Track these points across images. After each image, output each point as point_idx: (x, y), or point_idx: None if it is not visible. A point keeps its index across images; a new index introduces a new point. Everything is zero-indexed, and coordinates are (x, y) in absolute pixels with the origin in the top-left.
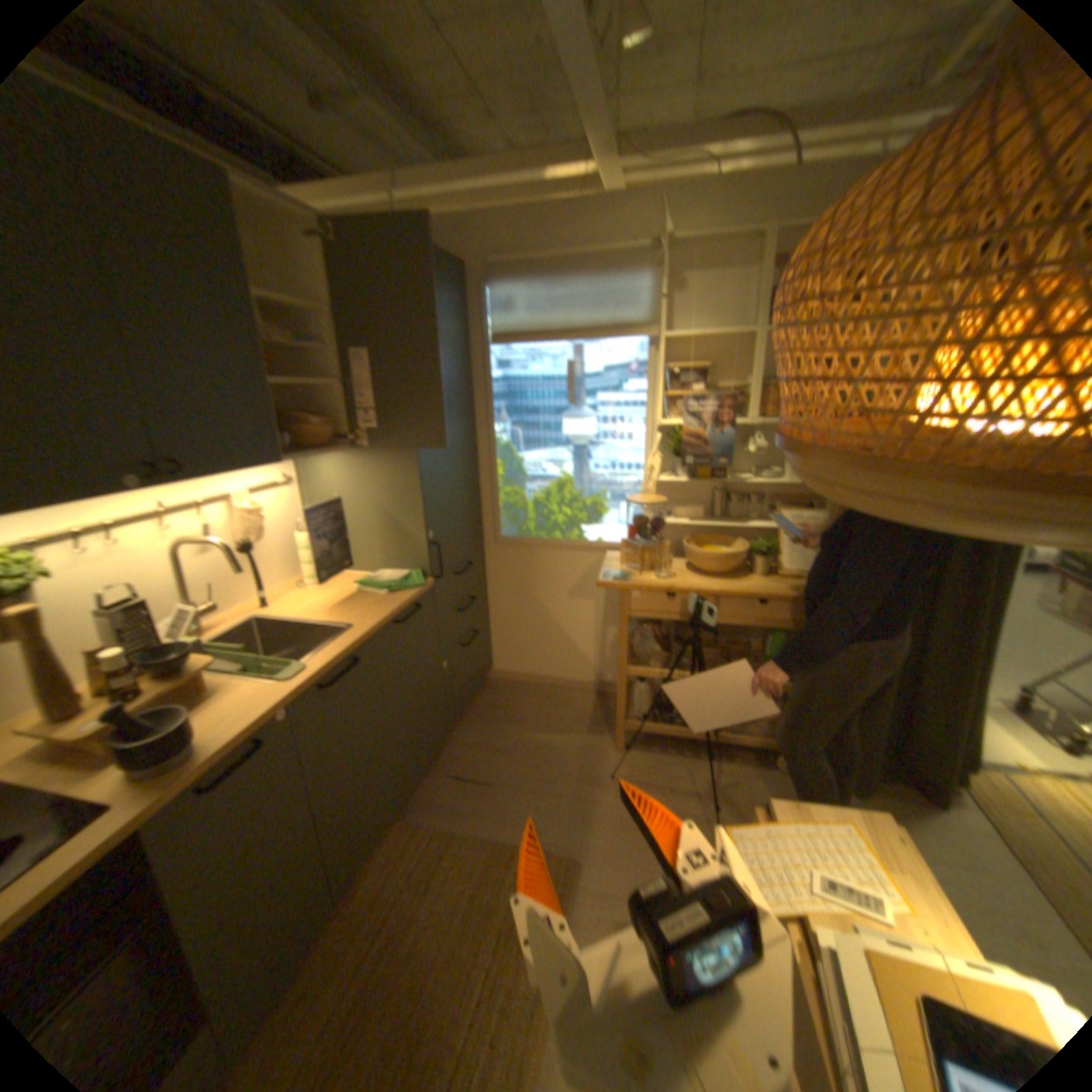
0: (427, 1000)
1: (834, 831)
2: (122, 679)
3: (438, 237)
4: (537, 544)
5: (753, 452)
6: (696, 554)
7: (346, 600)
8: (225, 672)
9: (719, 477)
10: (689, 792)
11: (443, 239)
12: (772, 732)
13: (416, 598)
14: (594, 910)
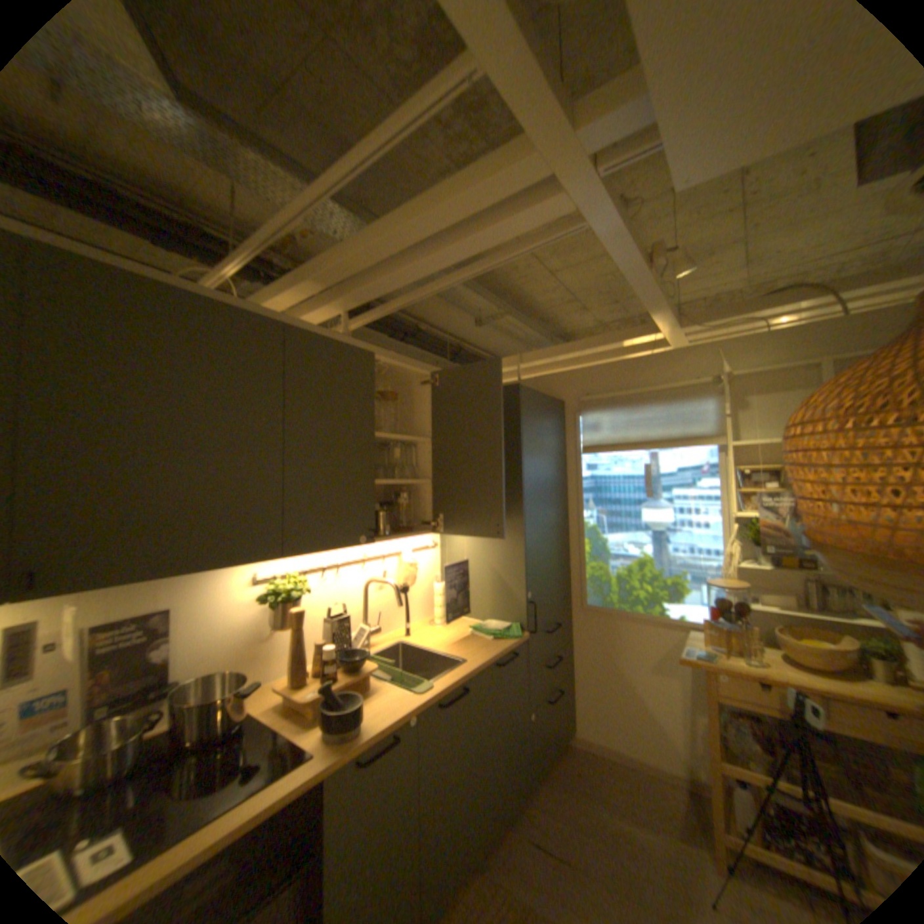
0: None
1: None
2: (326, 668)
3: (546, 386)
4: (620, 615)
5: None
6: (792, 645)
7: (461, 639)
8: (381, 678)
9: (811, 568)
10: None
11: (550, 387)
12: None
13: (514, 647)
14: None
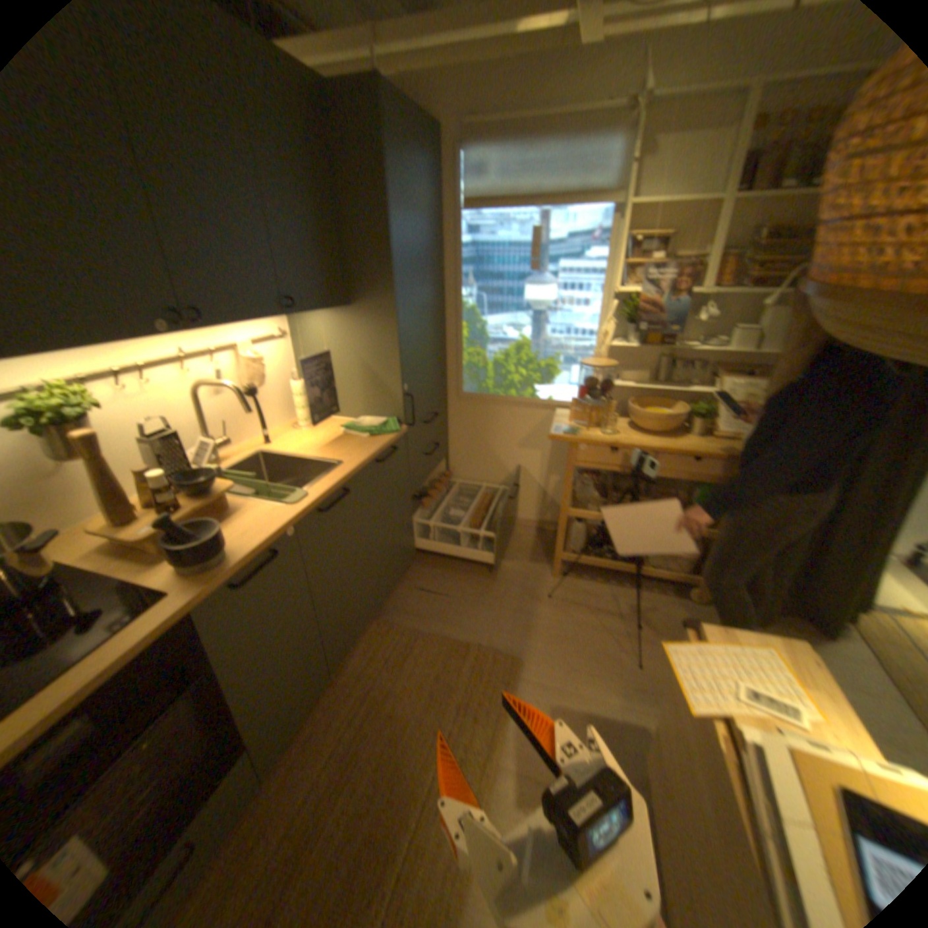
0: (404, 749)
1: (757, 653)
2: (162, 495)
3: (416, 95)
4: (494, 400)
5: (702, 321)
6: (640, 414)
7: (334, 441)
8: (242, 495)
9: (667, 344)
10: (613, 612)
11: (421, 98)
12: (689, 569)
13: (393, 442)
14: (533, 696)
